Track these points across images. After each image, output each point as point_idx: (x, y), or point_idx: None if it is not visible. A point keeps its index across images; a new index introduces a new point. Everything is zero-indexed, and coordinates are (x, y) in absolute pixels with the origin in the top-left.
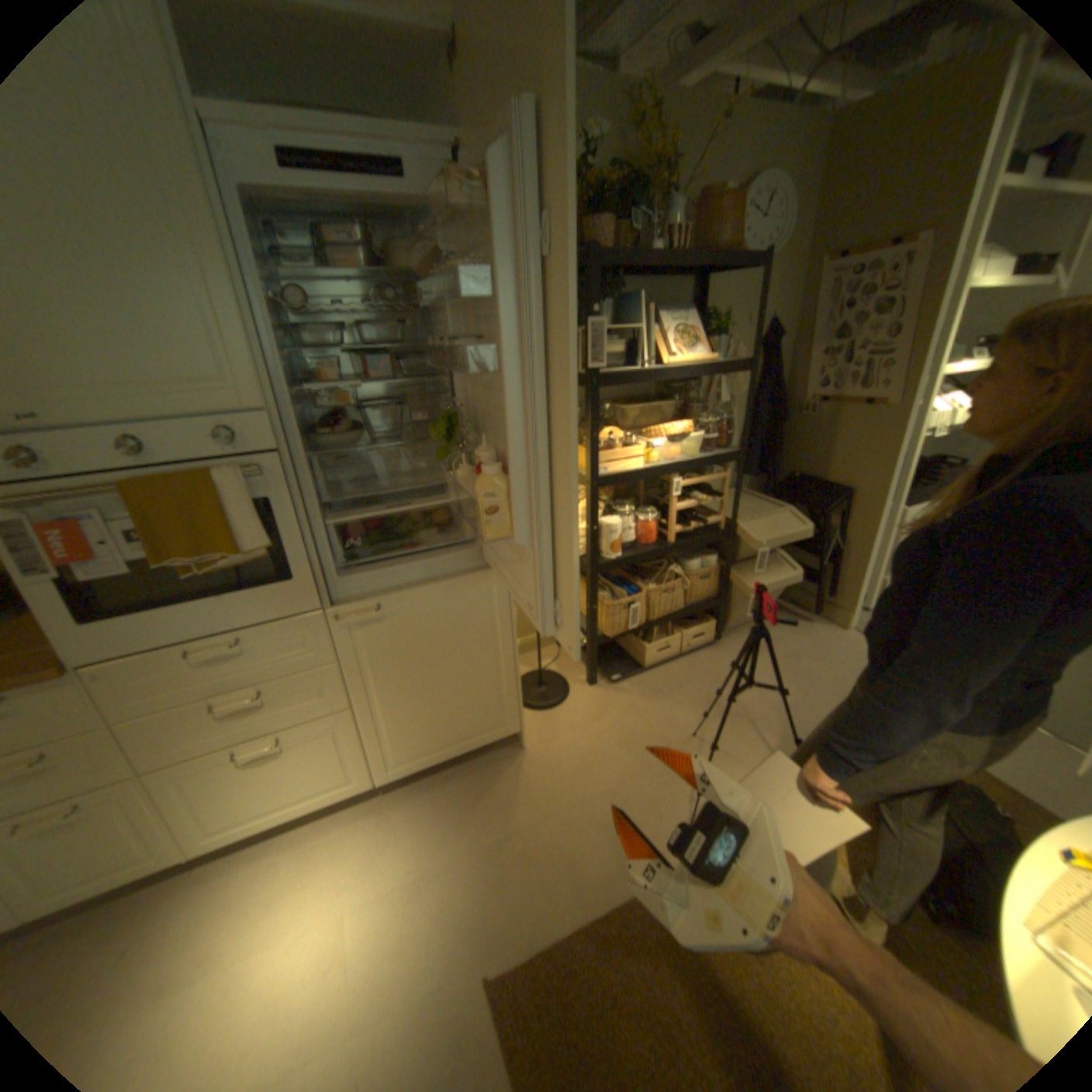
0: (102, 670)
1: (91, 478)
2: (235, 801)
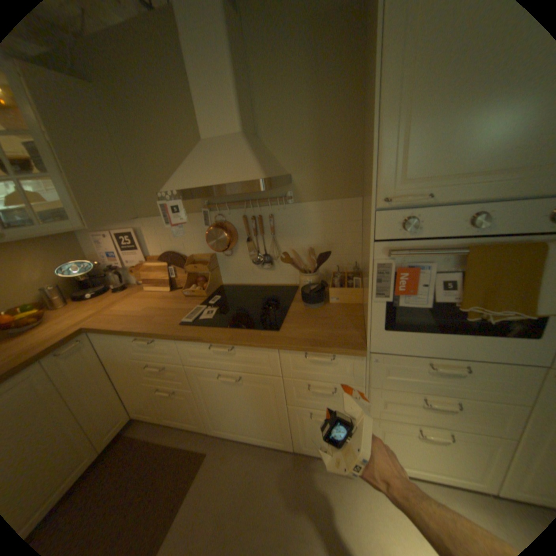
0: (383, 358)
1: (444, 241)
2: (407, 454)
